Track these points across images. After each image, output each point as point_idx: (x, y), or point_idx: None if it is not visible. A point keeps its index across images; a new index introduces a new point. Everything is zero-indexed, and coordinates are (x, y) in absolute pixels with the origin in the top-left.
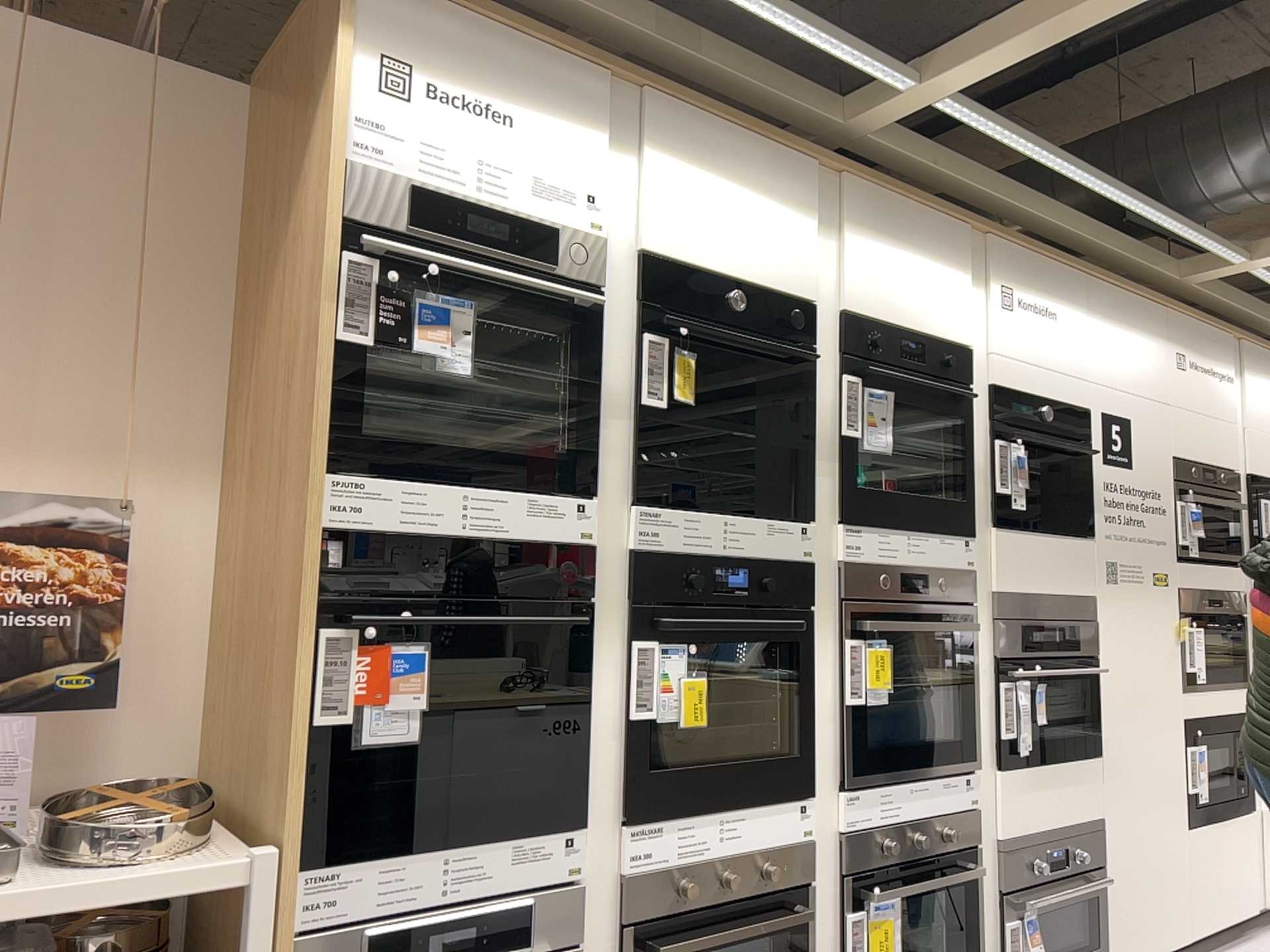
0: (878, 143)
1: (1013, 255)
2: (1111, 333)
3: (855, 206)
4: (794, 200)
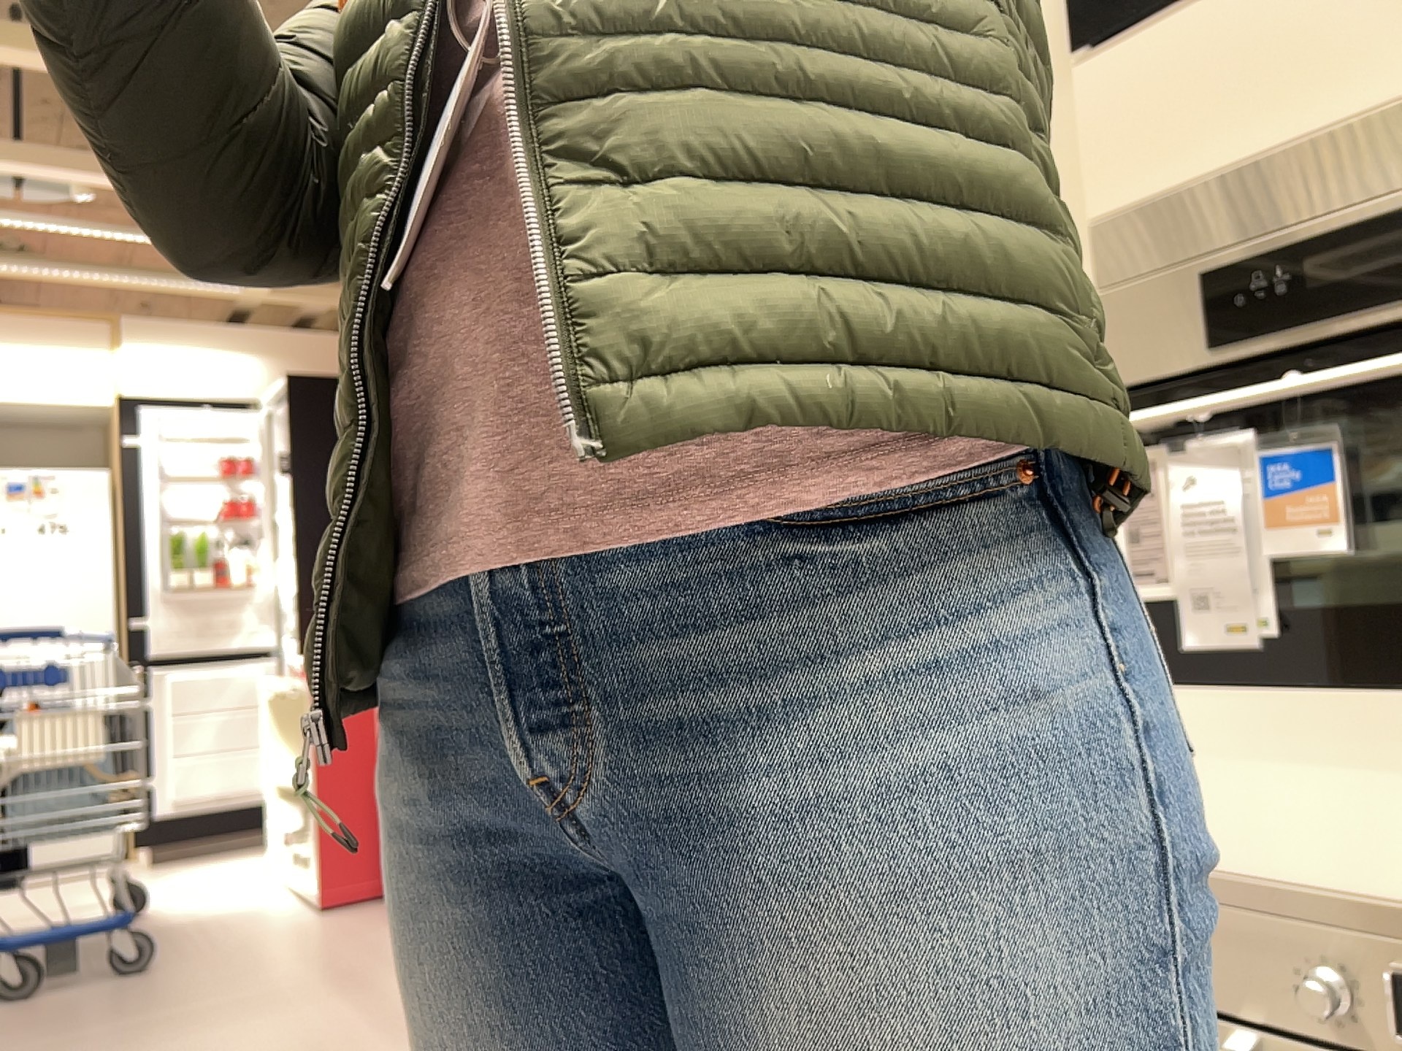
0: None
1: None
2: None
3: None
4: None
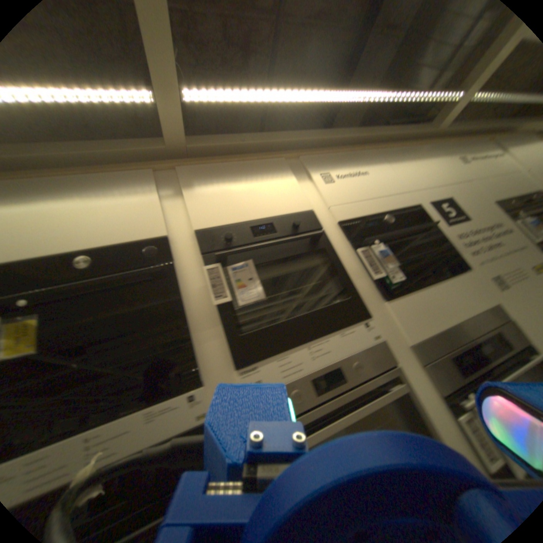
0: (196, 145)
1: (321, 157)
2: (410, 164)
3: (189, 178)
4: (135, 192)
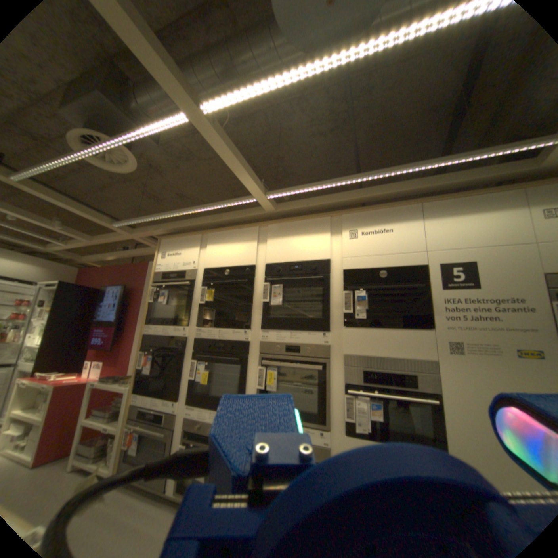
0: (280, 209)
1: (358, 215)
2: (451, 220)
3: (271, 232)
4: (248, 239)
